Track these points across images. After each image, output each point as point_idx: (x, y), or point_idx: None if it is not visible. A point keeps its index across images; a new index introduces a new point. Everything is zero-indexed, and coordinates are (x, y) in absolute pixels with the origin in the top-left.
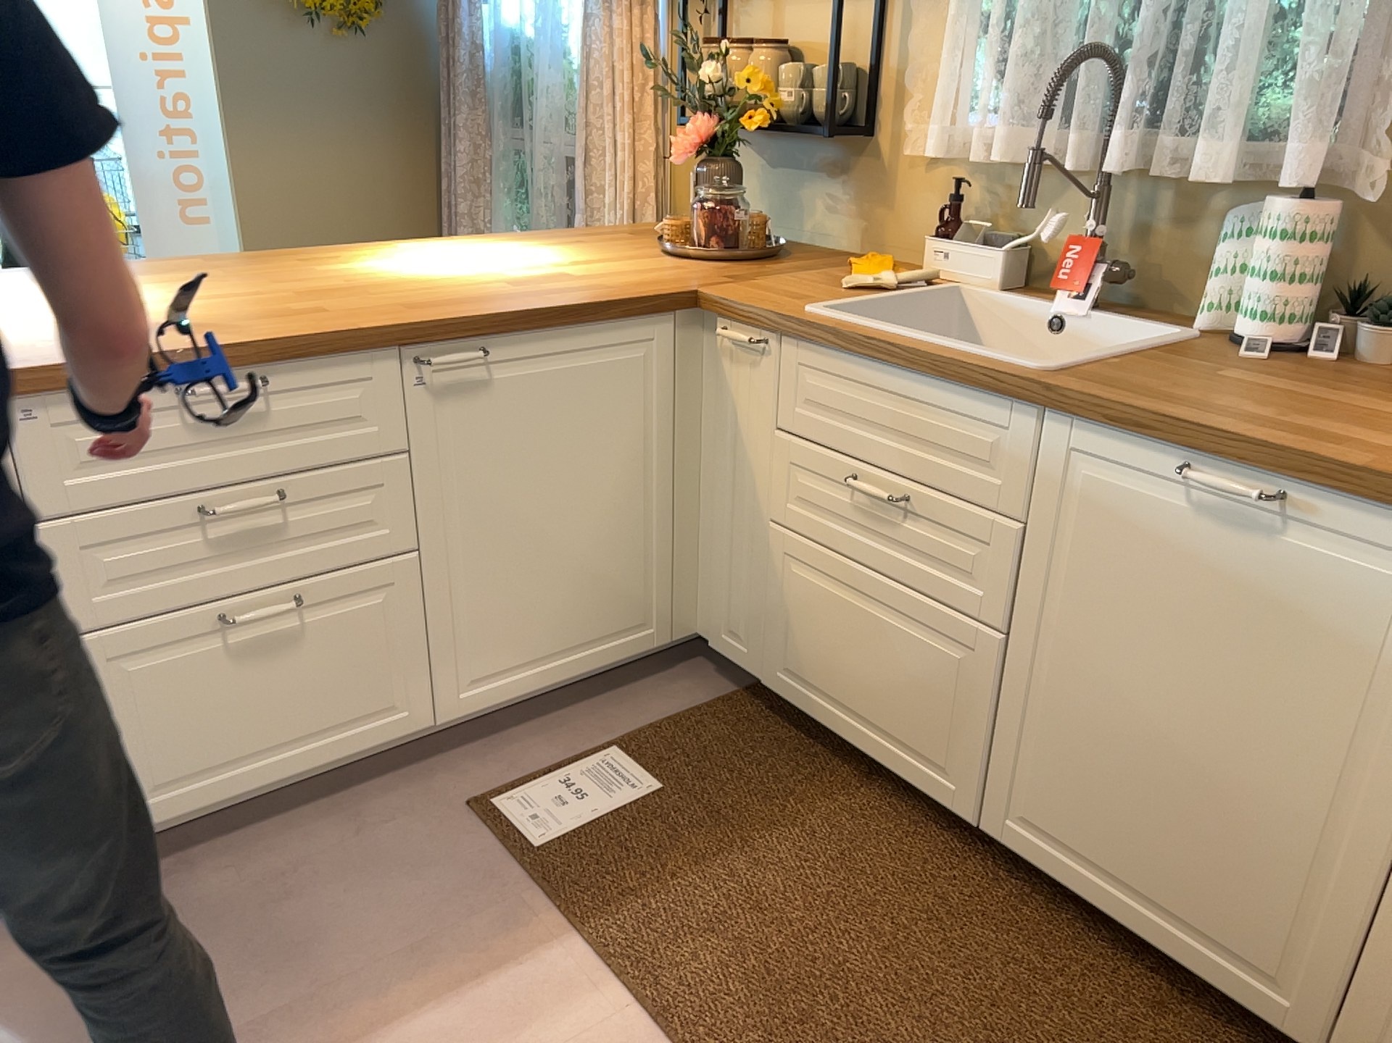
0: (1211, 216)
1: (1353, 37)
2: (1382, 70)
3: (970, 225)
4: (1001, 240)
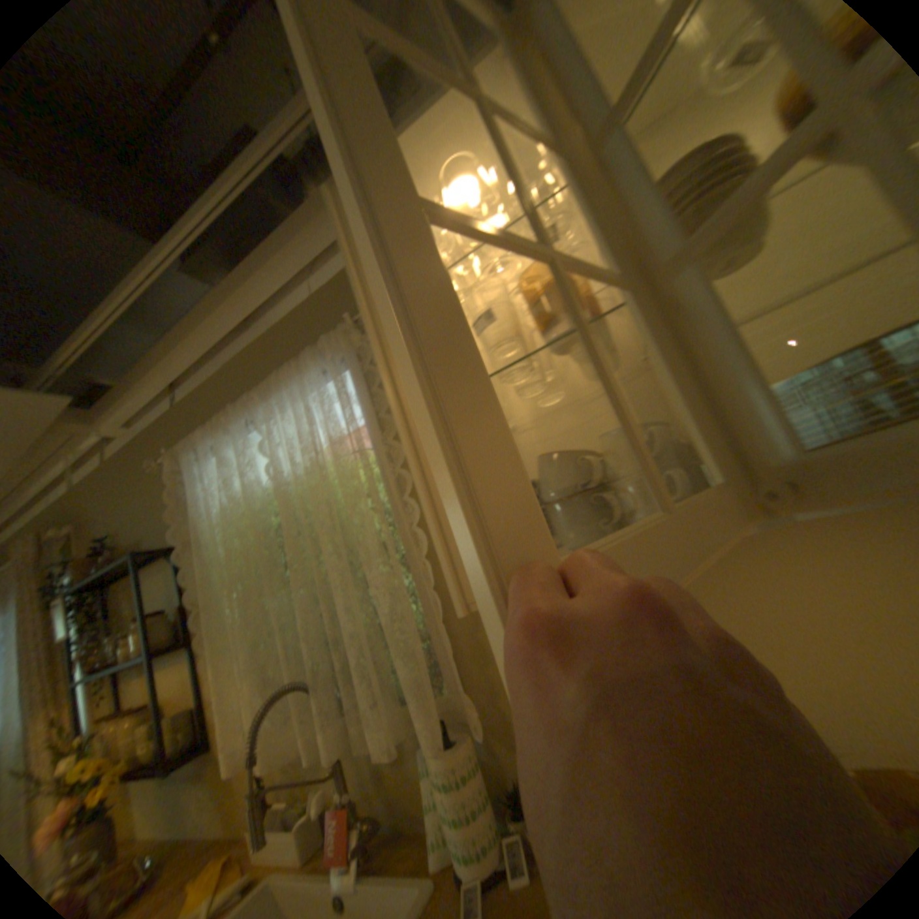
0: (411, 755)
1: (421, 636)
2: (449, 644)
3: (274, 809)
4: (295, 819)
